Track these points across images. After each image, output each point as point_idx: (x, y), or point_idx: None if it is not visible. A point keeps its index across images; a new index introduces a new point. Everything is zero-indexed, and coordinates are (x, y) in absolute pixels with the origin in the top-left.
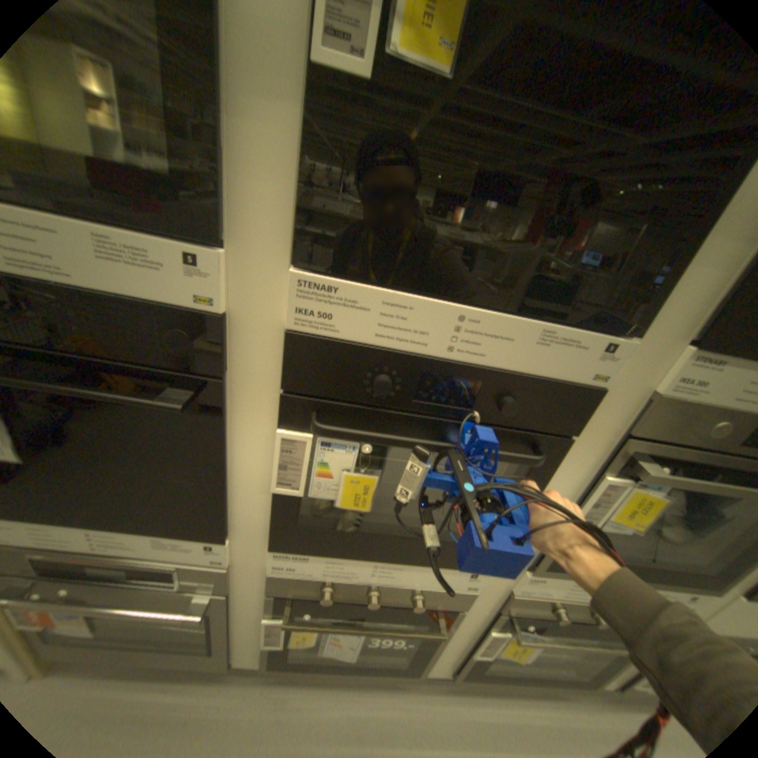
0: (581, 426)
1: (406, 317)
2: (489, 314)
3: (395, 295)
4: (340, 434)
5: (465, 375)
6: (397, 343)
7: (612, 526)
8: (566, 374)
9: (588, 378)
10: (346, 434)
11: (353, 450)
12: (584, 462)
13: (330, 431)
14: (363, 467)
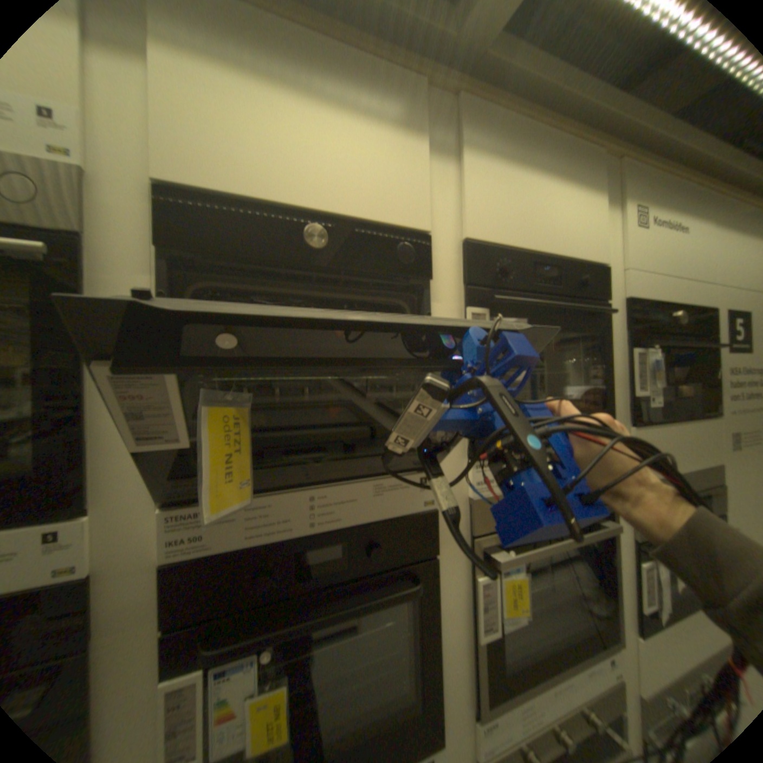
0: (436, 546)
1: (267, 515)
2: (331, 490)
3: (254, 501)
4: (233, 655)
5: (332, 543)
6: (266, 539)
7: (509, 625)
8: (404, 511)
9: (421, 508)
10: (240, 652)
11: (253, 669)
12: (457, 575)
13: (222, 657)
14: (267, 685)
